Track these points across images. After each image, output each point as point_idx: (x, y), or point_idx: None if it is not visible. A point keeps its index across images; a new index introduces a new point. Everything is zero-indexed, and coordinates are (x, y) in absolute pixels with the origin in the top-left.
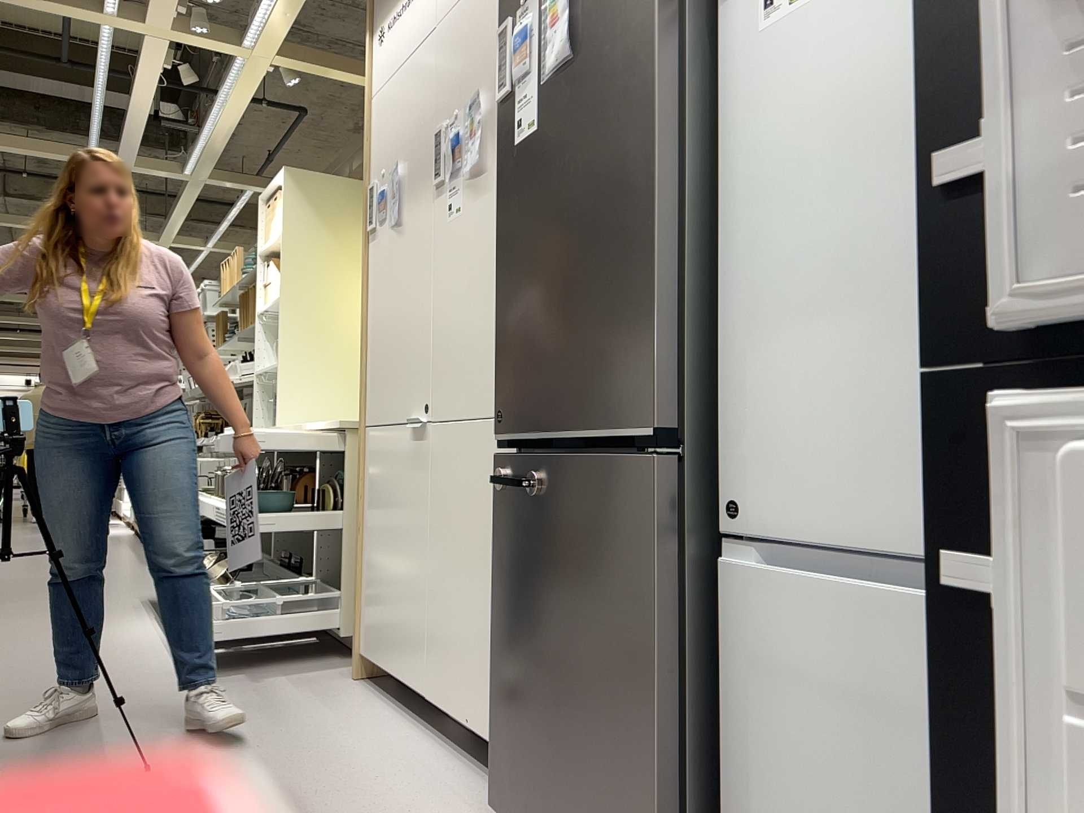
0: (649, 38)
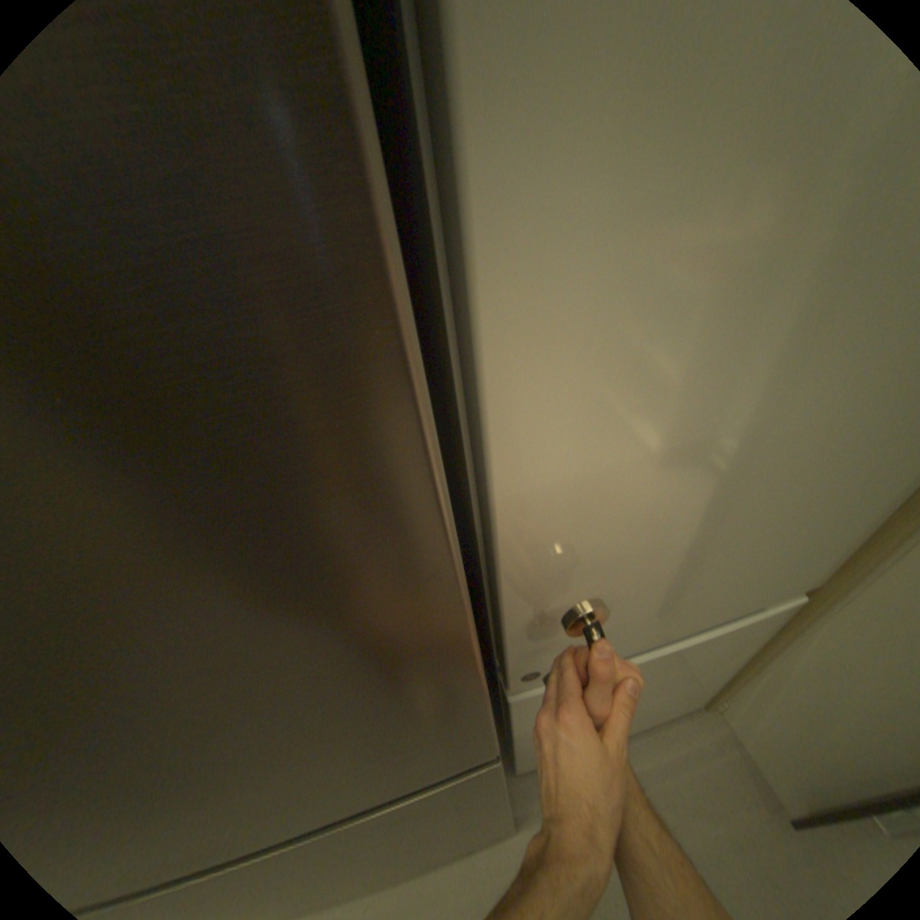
0: None
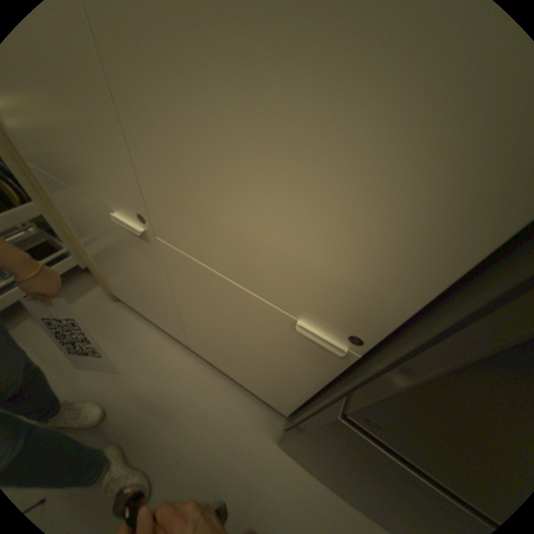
0: None
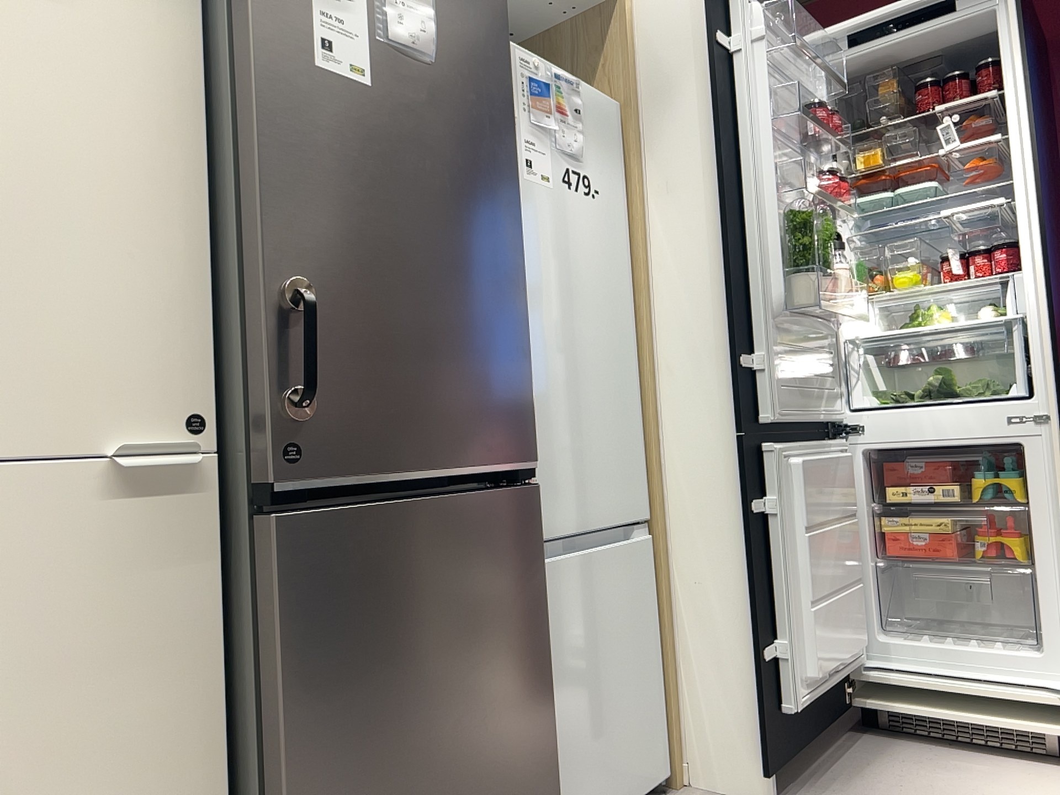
0: (510, 131)
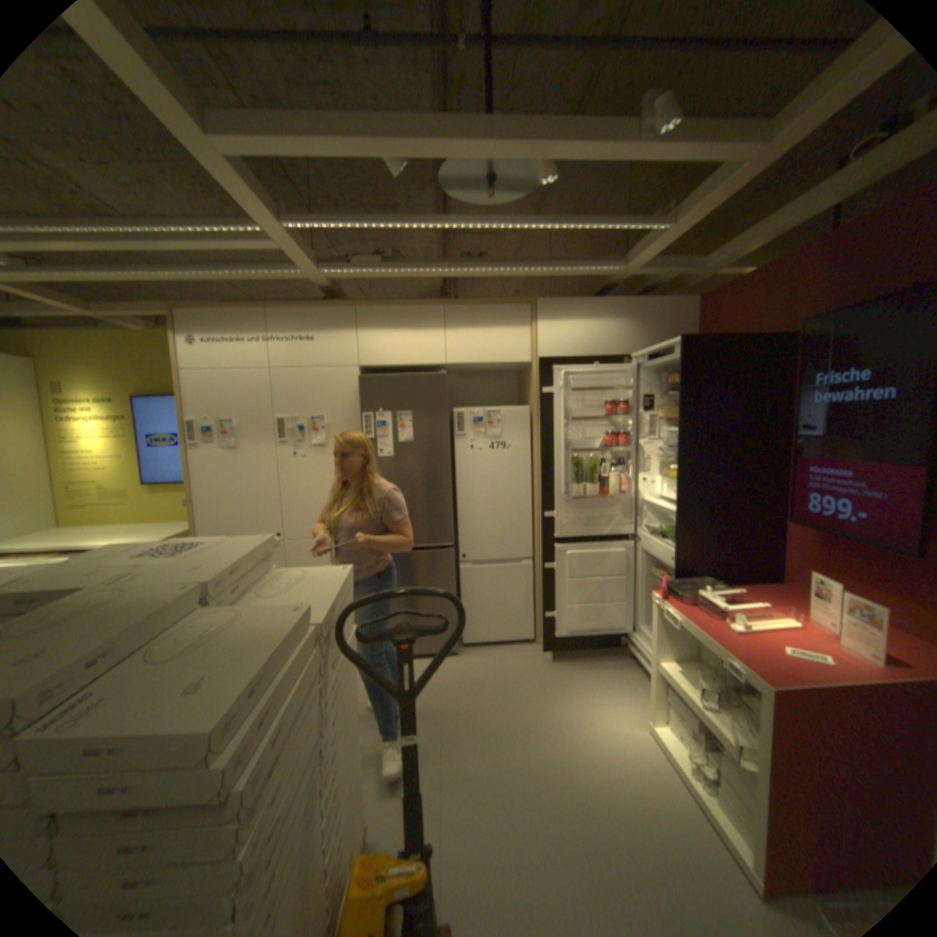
0: (447, 450)
